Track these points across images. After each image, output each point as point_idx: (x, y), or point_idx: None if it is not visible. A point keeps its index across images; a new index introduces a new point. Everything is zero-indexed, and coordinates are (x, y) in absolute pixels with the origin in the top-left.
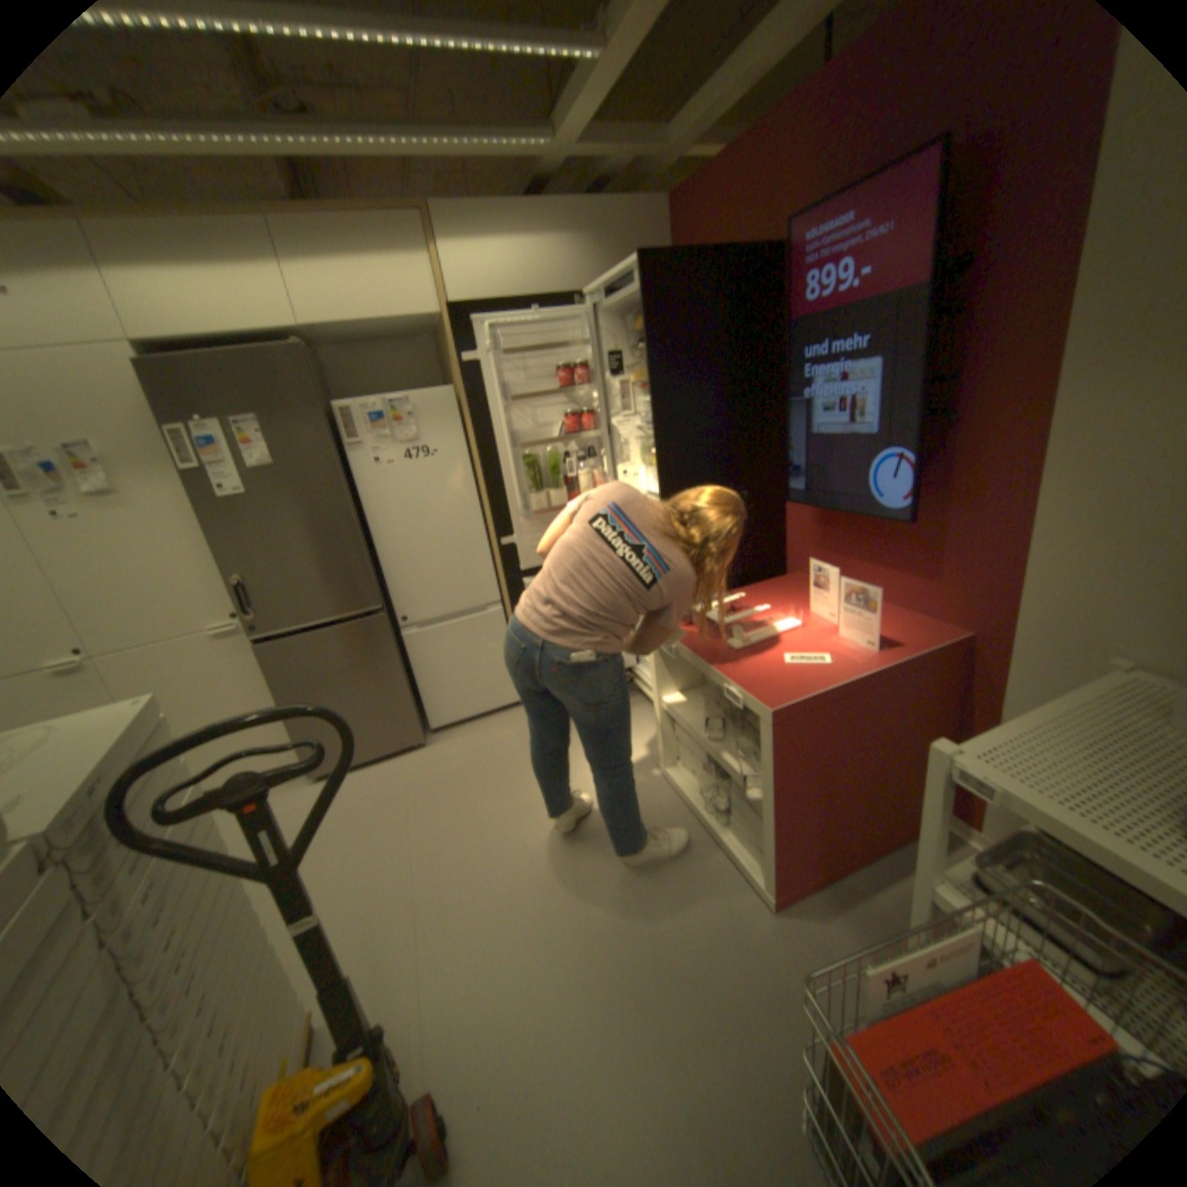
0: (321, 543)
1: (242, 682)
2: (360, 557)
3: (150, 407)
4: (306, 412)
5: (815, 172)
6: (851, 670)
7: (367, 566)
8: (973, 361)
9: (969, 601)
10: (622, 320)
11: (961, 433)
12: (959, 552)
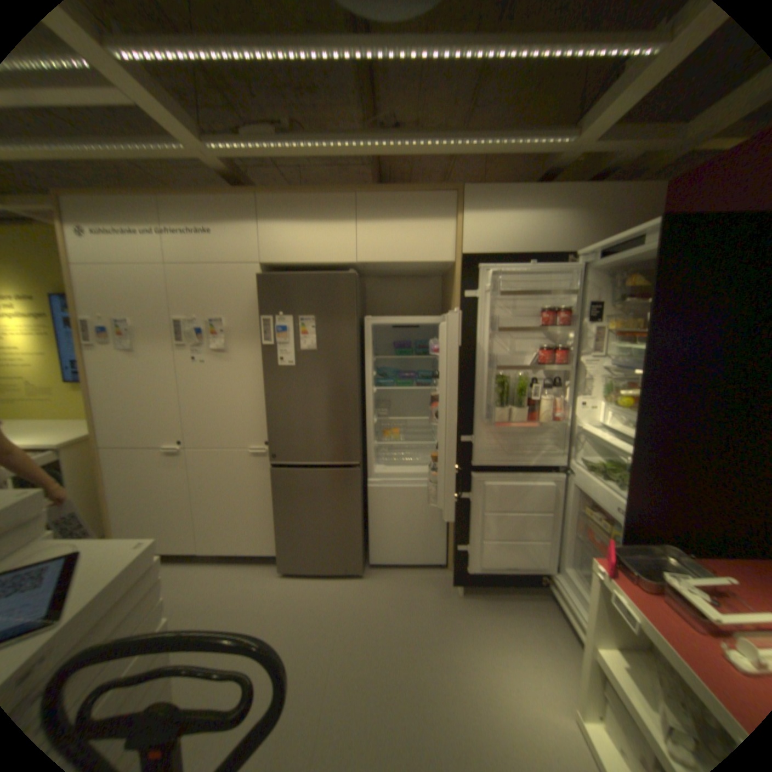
0: (332, 409)
1: (260, 490)
2: (355, 424)
3: (260, 304)
4: (347, 319)
5: None
6: None
7: (358, 432)
8: None
9: None
10: (611, 277)
11: None
12: None
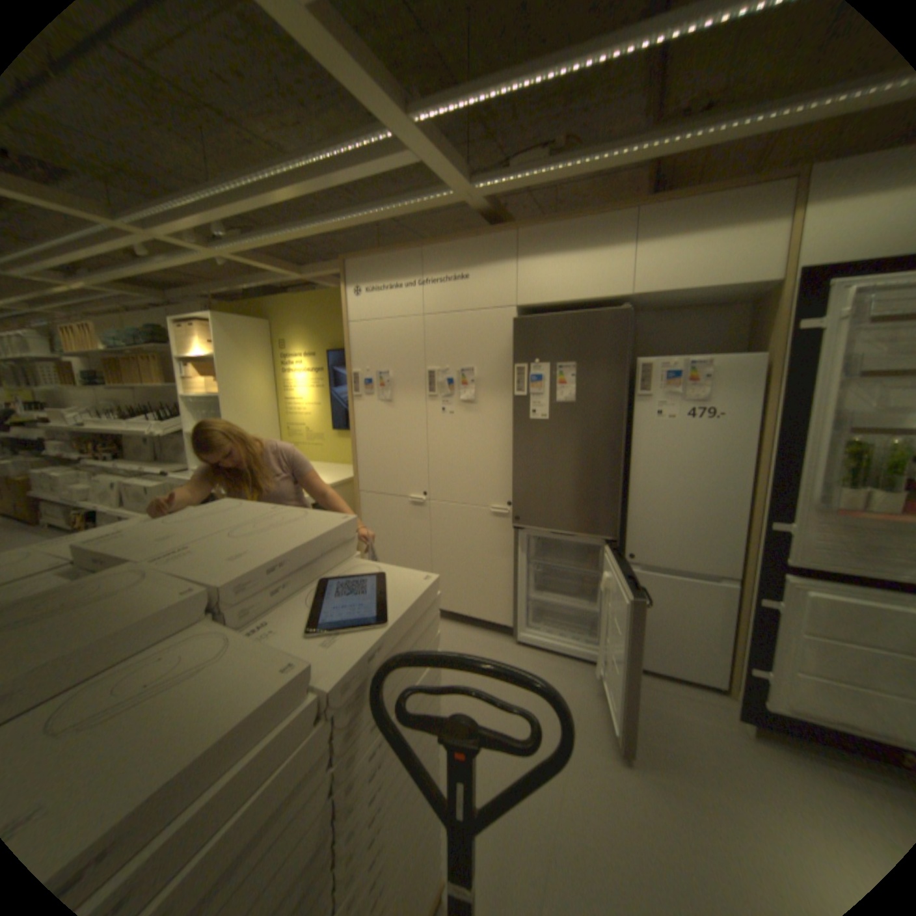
0: (588, 471)
1: (498, 552)
2: (615, 492)
3: (512, 350)
4: (615, 364)
5: None
6: None
7: (617, 501)
8: None
9: None
10: None
11: None
12: None
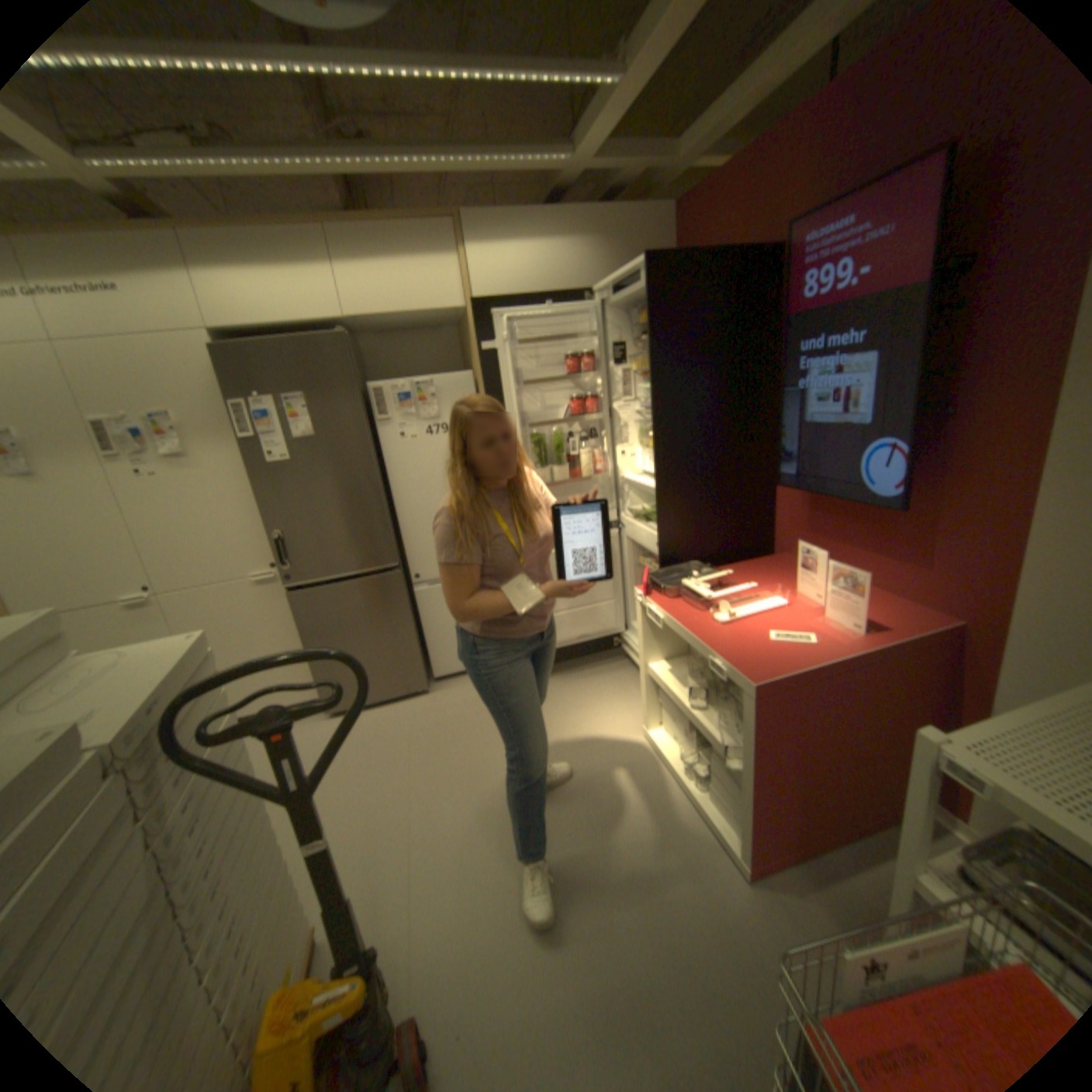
0: (350, 506)
1: (276, 624)
2: (382, 519)
3: (218, 384)
4: (345, 391)
5: (817, 179)
6: (837, 651)
7: (387, 527)
8: (972, 356)
9: (961, 590)
10: (627, 314)
11: (958, 425)
12: (952, 541)
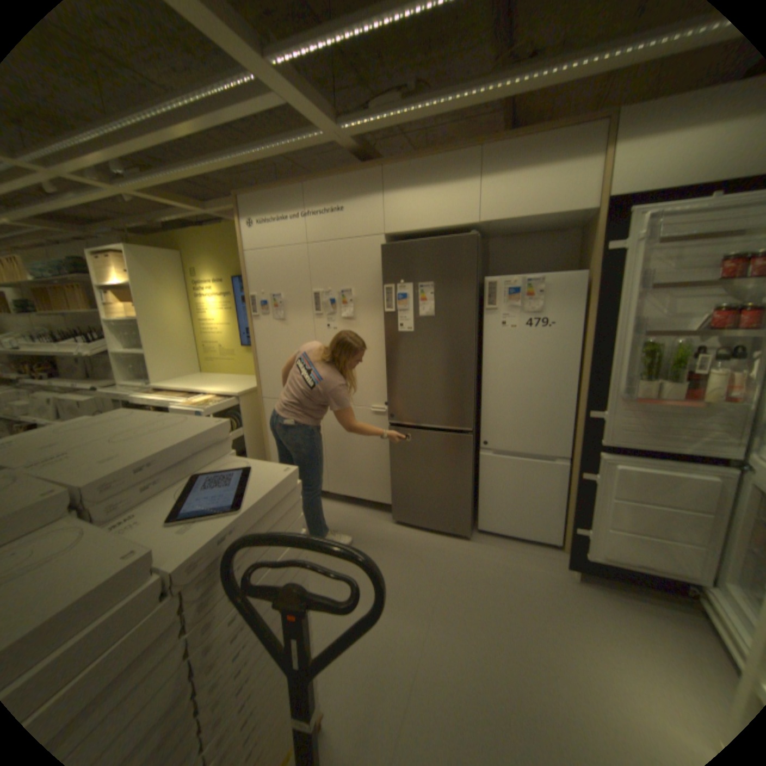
0: (447, 374)
1: (379, 444)
2: (469, 390)
3: (383, 273)
4: (465, 283)
5: None
6: None
7: (471, 398)
8: None
9: None
10: None
11: None
12: None
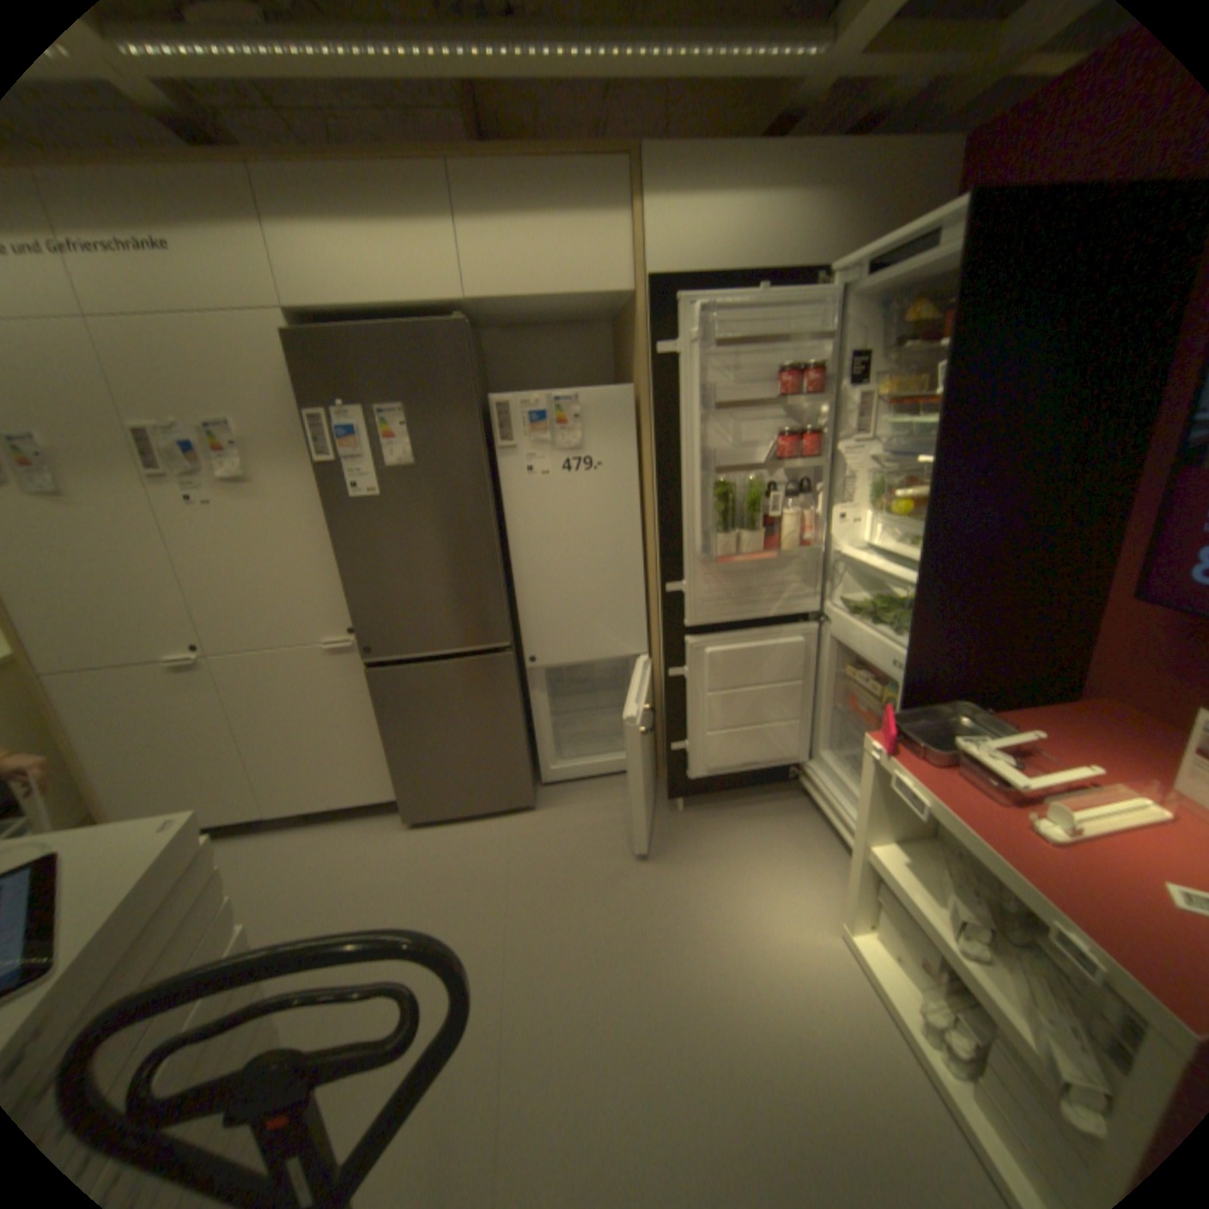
0: (454, 563)
1: (351, 705)
2: (495, 583)
3: (294, 386)
4: (459, 405)
5: None
6: None
7: (501, 595)
8: None
9: None
10: (881, 308)
11: None
12: None
